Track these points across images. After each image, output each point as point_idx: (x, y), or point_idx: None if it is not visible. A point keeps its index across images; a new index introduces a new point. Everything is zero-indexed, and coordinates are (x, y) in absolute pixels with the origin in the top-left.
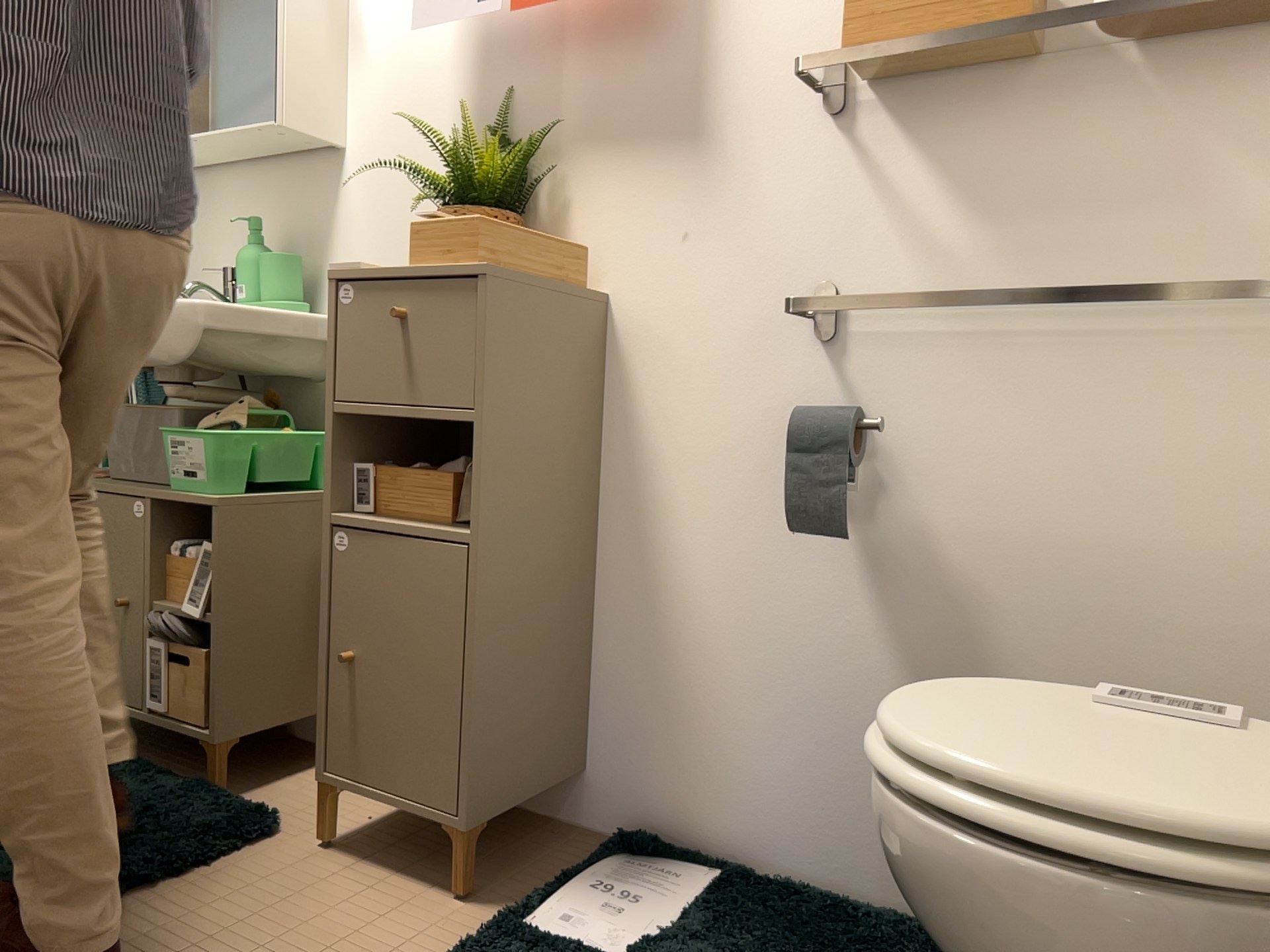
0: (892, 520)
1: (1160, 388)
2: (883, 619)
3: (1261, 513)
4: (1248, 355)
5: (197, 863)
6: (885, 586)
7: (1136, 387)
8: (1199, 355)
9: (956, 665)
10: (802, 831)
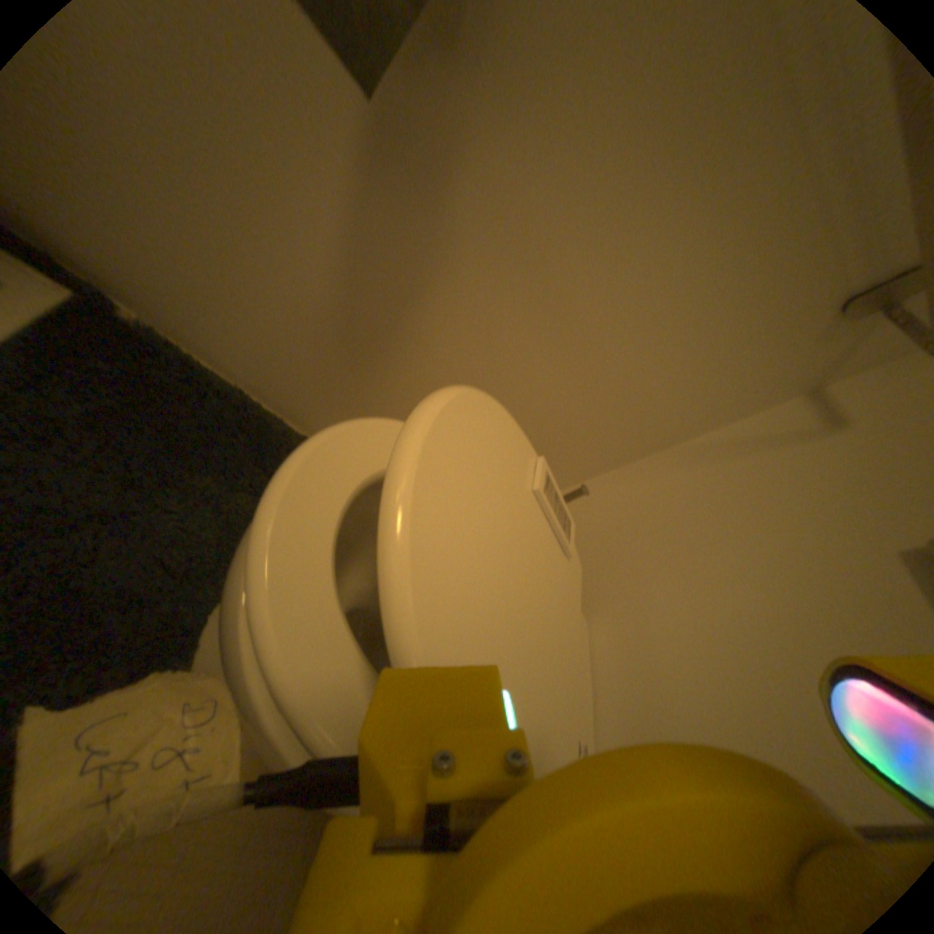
0: (435, 109)
1: (750, 239)
2: (353, 209)
3: (666, 371)
4: (814, 278)
5: None
6: (376, 179)
7: (743, 219)
8: (803, 243)
9: (393, 298)
10: (181, 309)
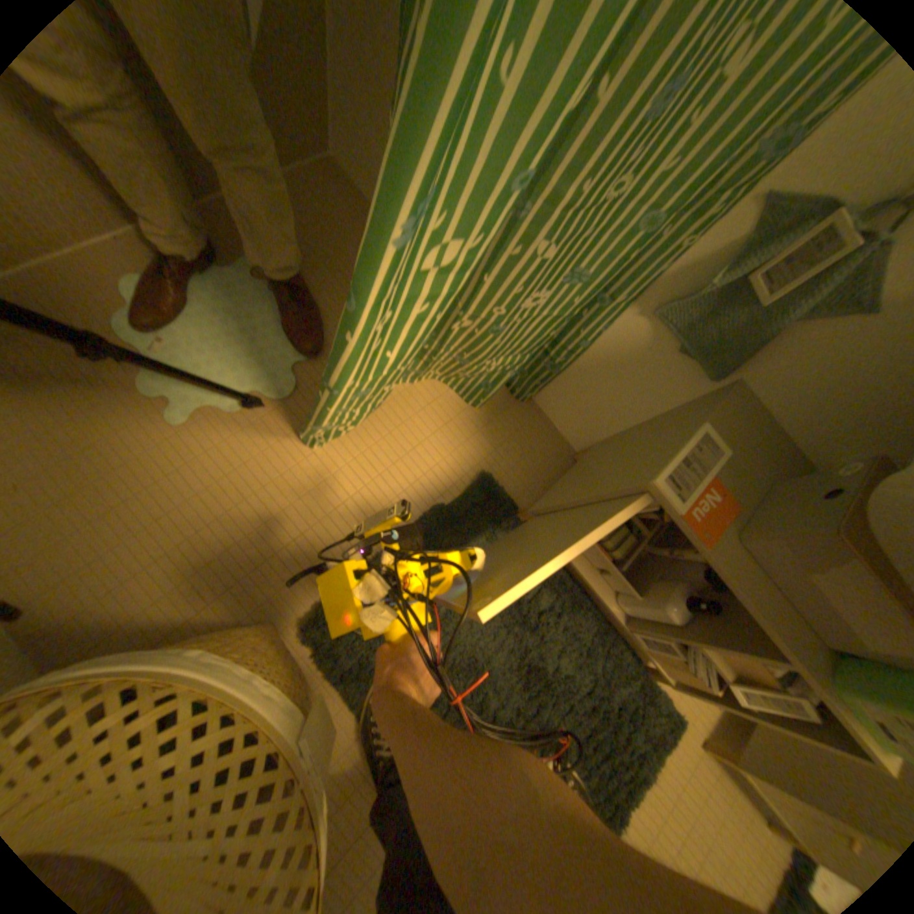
0: None
1: None
2: None
3: None
4: None
5: (653, 784)
6: None
7: None
8: None
9: None
10: None
